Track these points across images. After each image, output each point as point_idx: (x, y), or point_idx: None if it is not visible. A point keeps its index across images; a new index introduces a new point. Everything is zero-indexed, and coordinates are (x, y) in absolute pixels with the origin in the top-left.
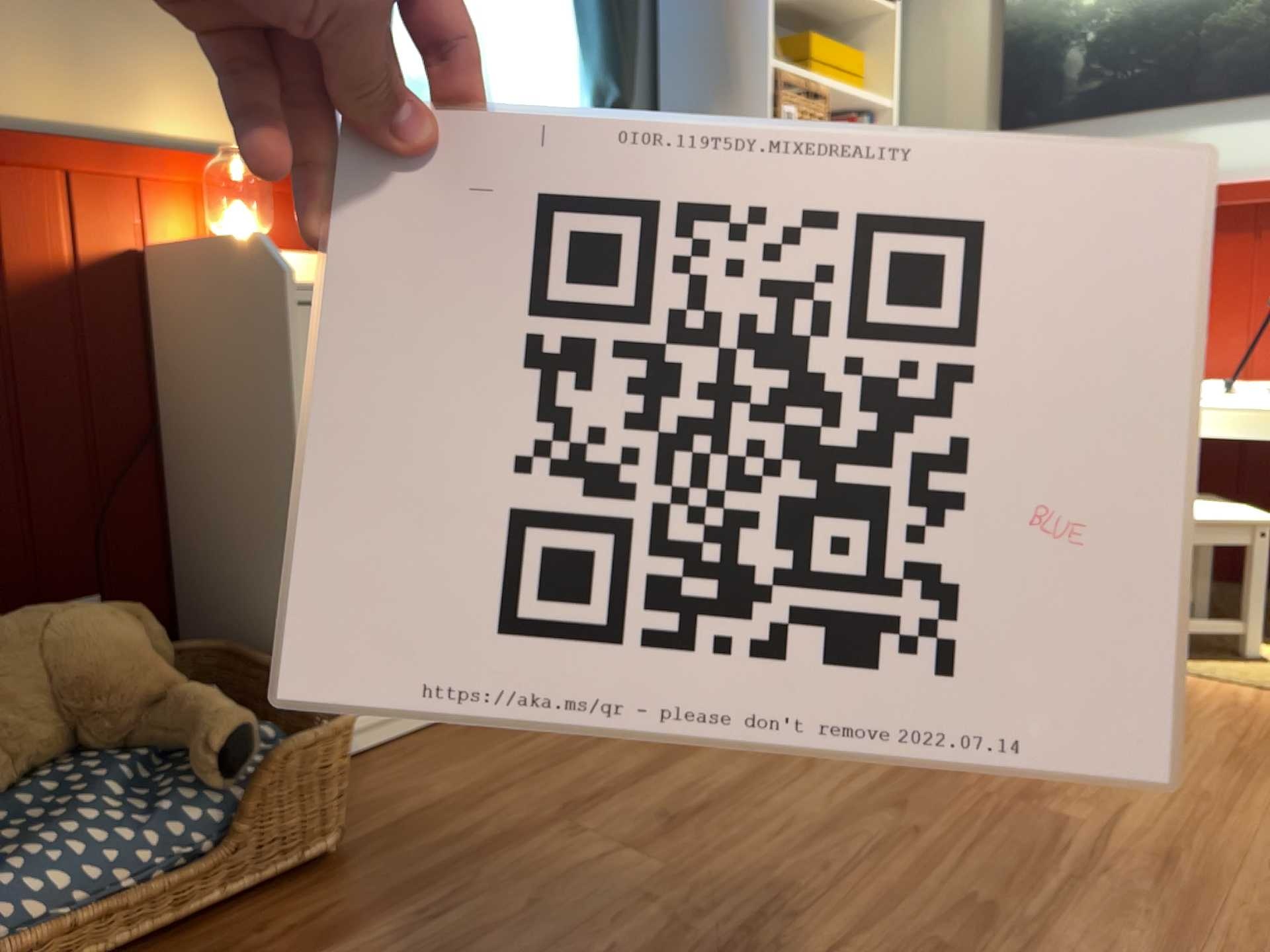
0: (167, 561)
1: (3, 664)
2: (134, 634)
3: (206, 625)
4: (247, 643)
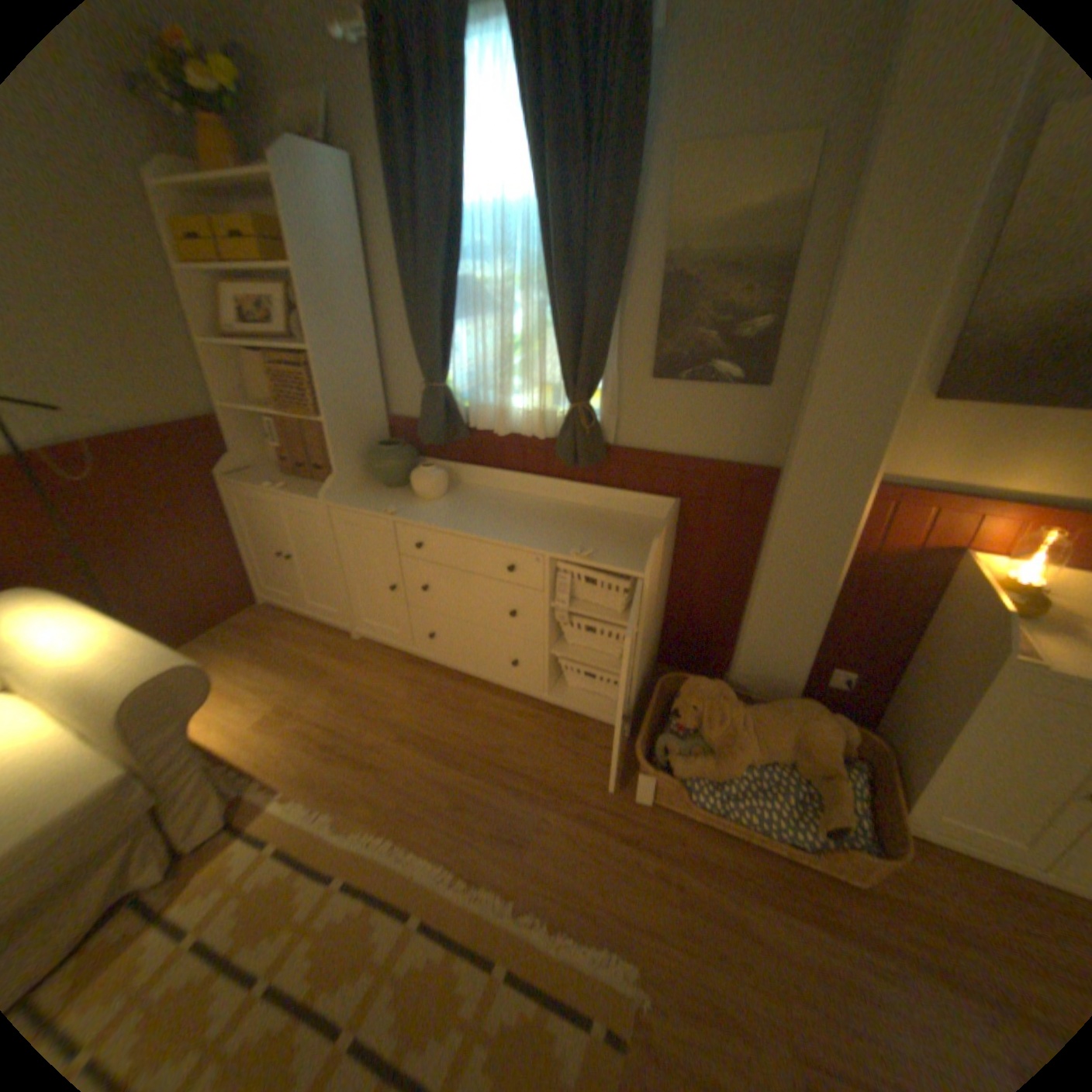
0: (898, 679)
1: (785, 728)
2: (839, 743)
3: (897, 721)
4: (904, 753)
